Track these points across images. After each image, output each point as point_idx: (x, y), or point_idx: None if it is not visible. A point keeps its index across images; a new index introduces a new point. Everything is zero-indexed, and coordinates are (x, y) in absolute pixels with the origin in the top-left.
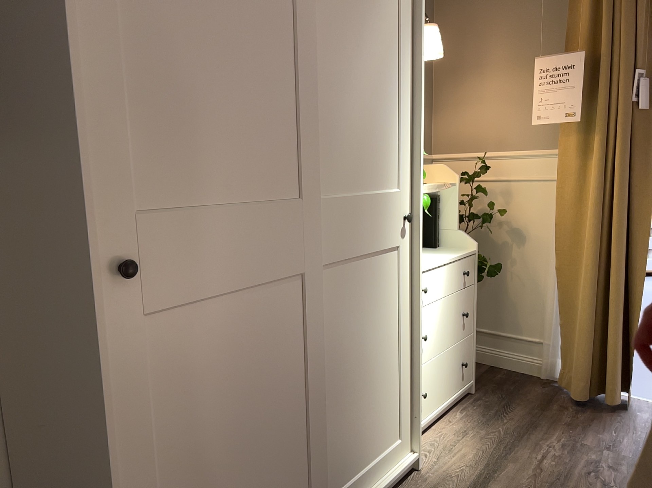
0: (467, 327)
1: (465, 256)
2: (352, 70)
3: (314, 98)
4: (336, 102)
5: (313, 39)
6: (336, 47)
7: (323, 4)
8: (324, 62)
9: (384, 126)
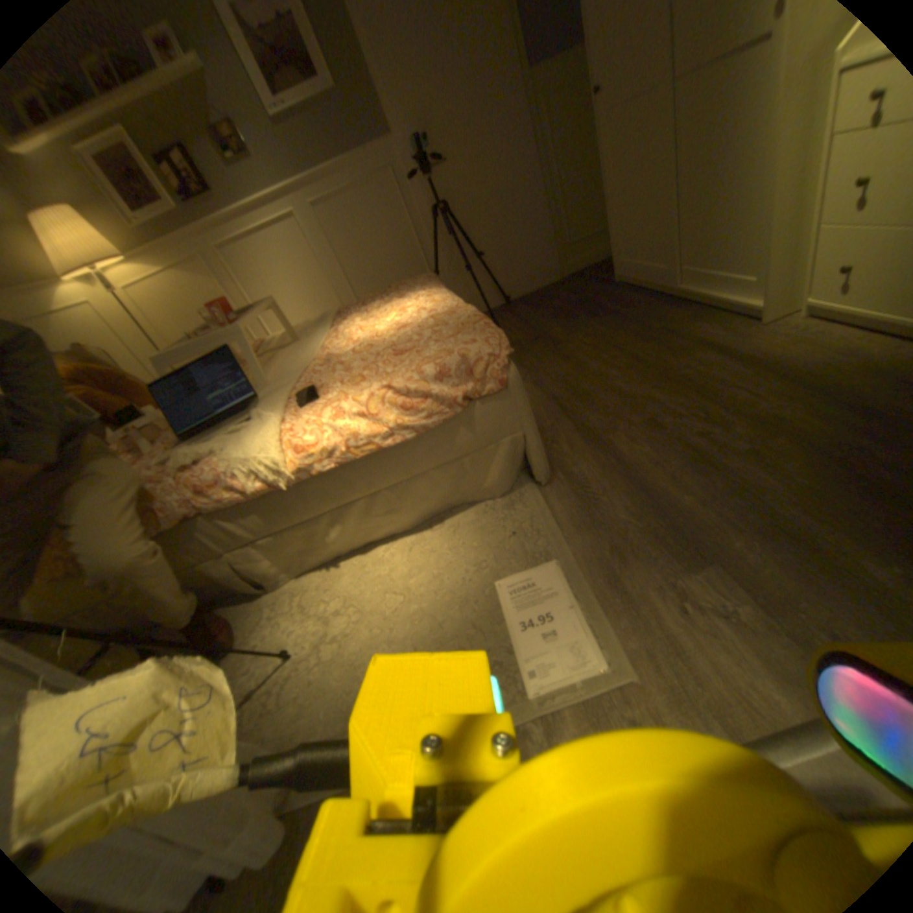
0: None
1: None
2: None
3: None
4: None
5: None
6: None
7: None
8: None
9: None
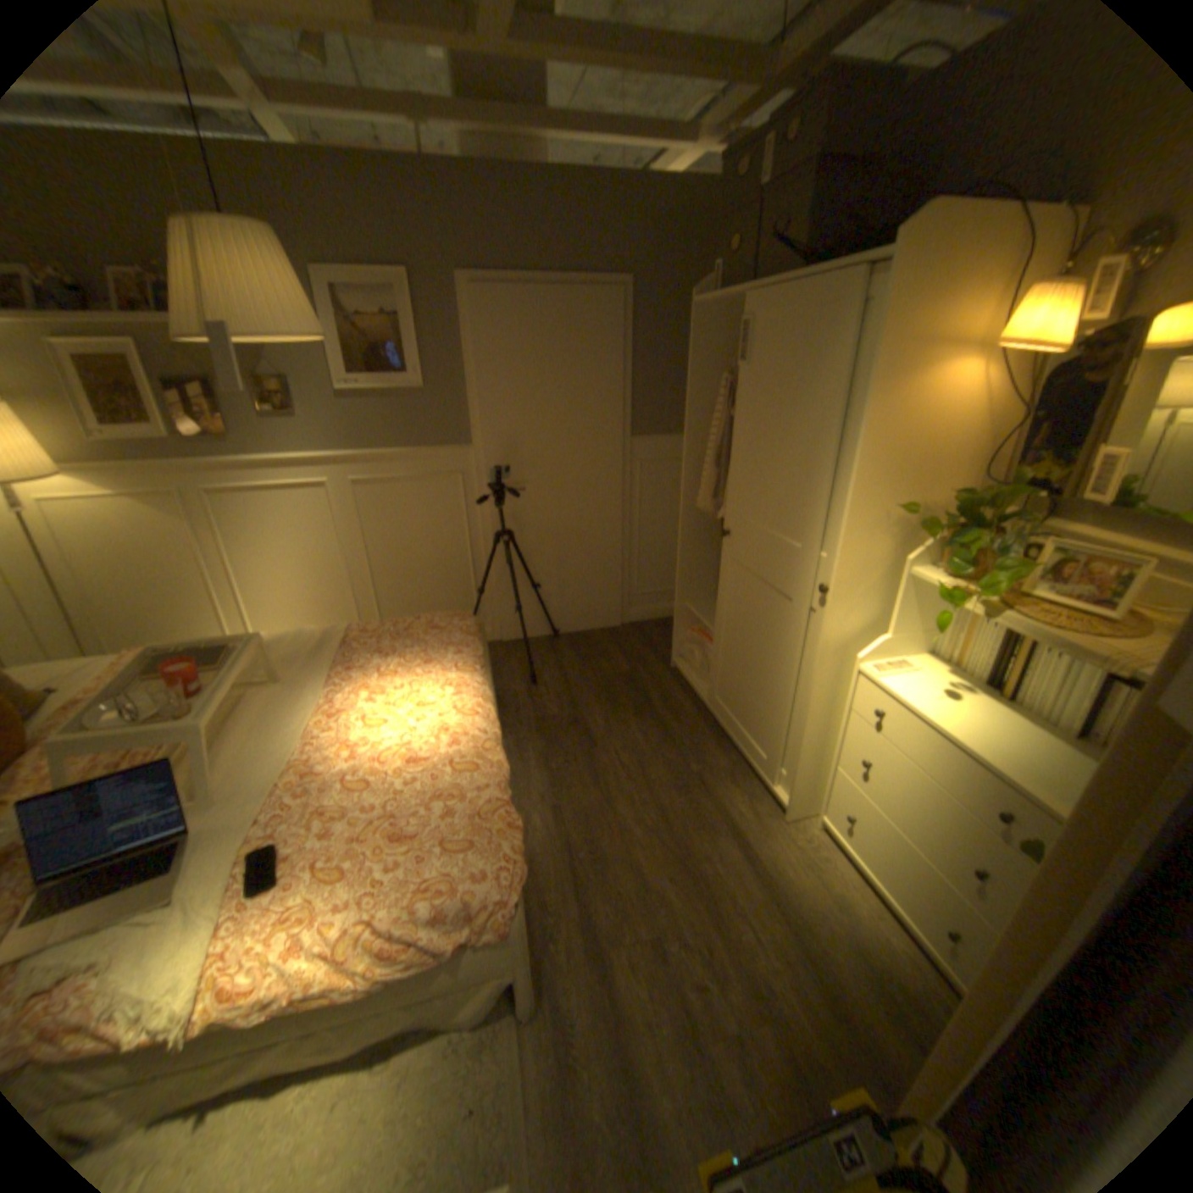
0: (992, 908)
1: (1032, 796)
2: (796, 430)
3: (761, 452)
4: (779, 457)
5: (766, 410)
6: (785, 412)
7: (780, 381)
8: (774, 426)
9: (821, 486)
